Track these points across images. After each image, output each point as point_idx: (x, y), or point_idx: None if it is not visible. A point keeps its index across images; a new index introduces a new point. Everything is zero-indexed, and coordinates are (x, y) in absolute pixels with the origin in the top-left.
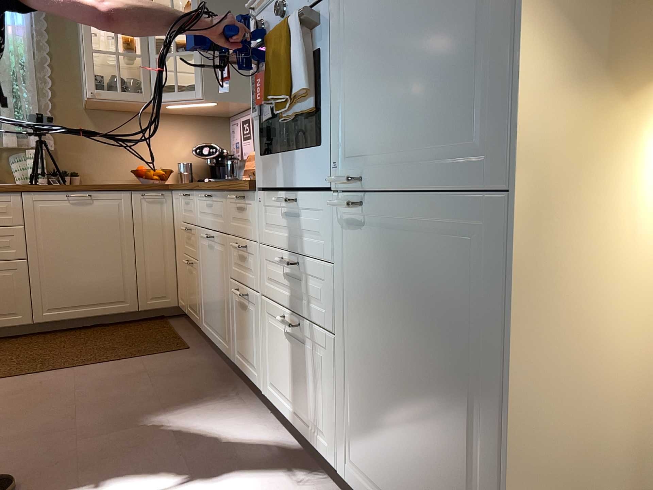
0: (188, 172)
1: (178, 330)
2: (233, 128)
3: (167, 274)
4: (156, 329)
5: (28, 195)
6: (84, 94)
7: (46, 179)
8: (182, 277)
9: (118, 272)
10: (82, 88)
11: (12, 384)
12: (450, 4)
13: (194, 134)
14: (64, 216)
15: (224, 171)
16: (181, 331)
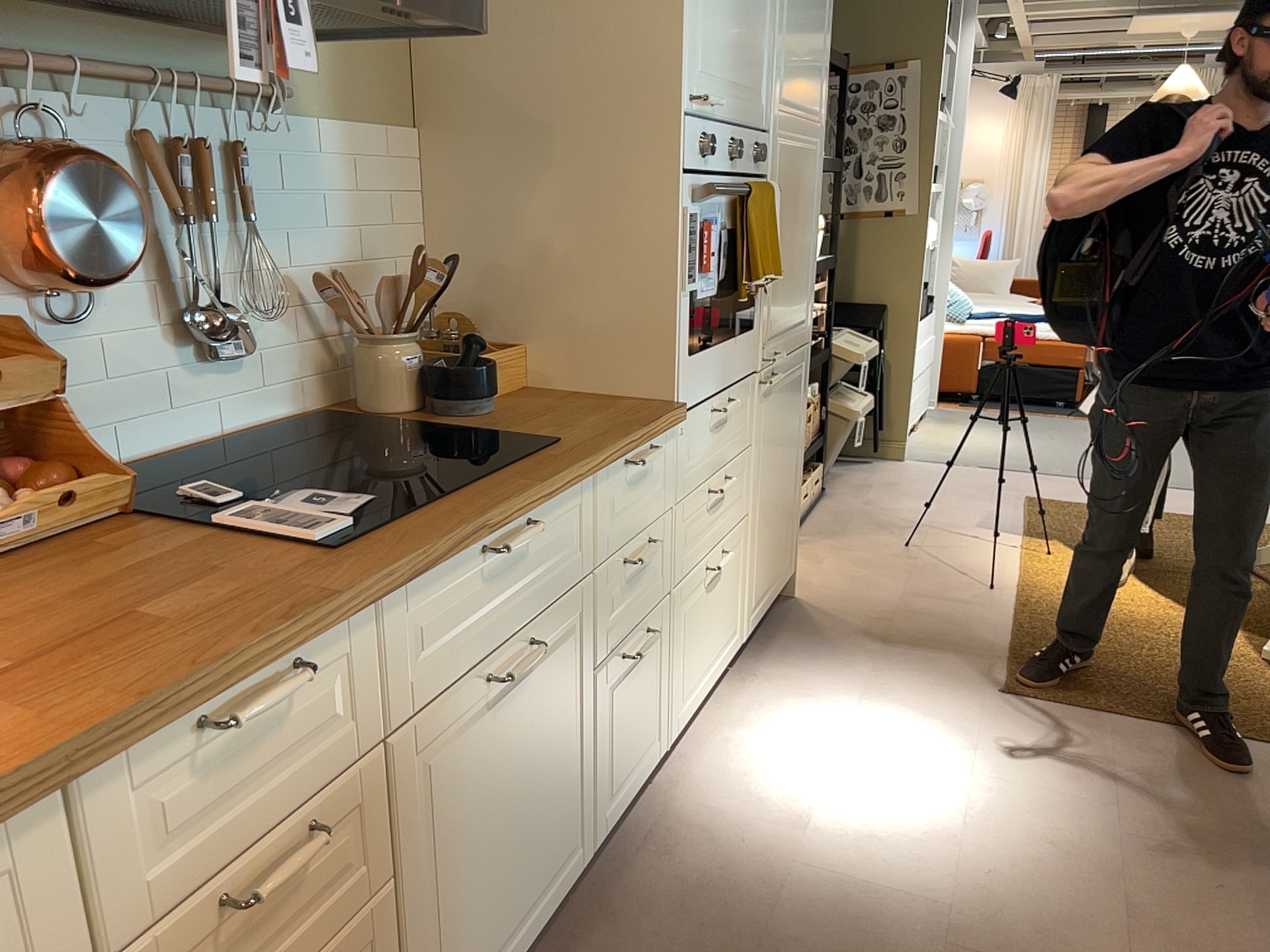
0: None
1: None
2: None
3: None
4: None
5: None
6: None
7: None
8: None
9: None
10: None
11: None
12: (803, 240)
13: None
14: None
15: None
16: None
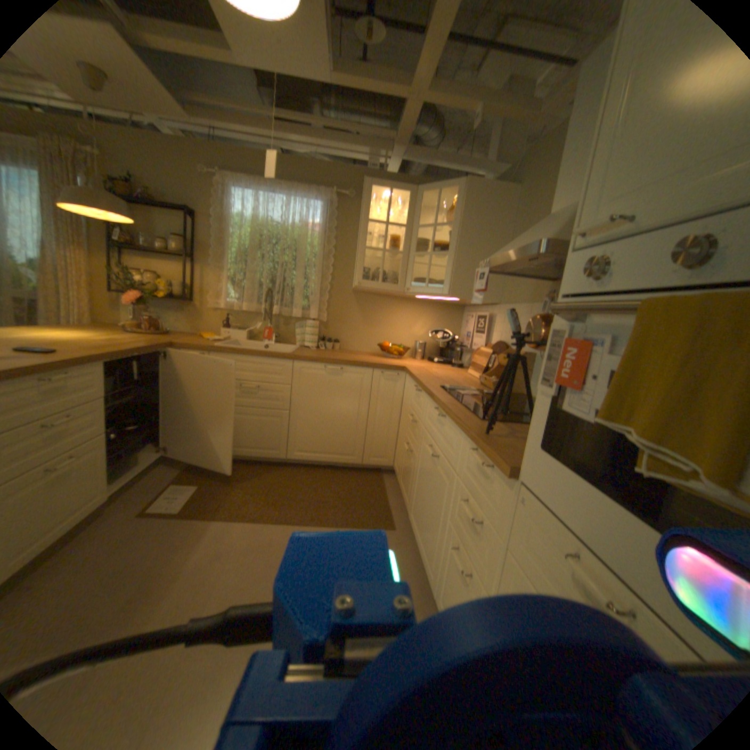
0: (421, 351)
1: (389, 493)
2: (466, 317)
3: (389, 440)
4: (372, 486)
5: (297, 363)
6: (353, 280)
7: (316, 344)
8: (400, 450)
9: (351, 431)
10: (353, 275)
11: (252, 531)
12: None
13: (432, 318)
14: (320, 382)
15: (451, 354)
16: (391, 497)
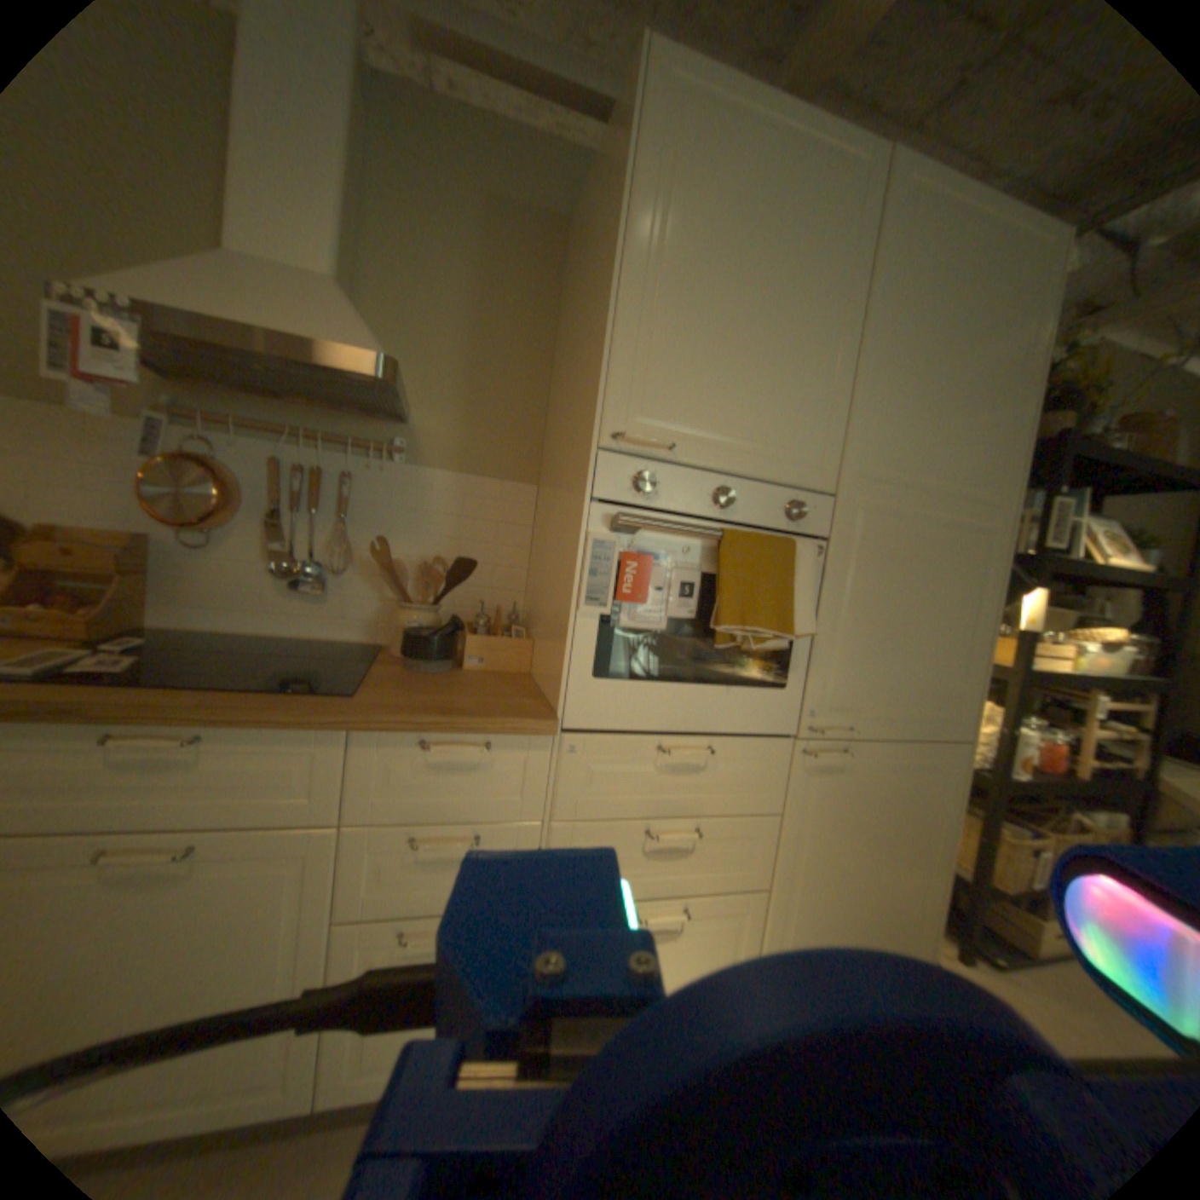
0: None
1: None
2: None
3: None
4: None
5: None
6: None
7: None
8: None
9: None
10: None
11: None
12: (949, 622)
13: None
14: None
15: None
16: None
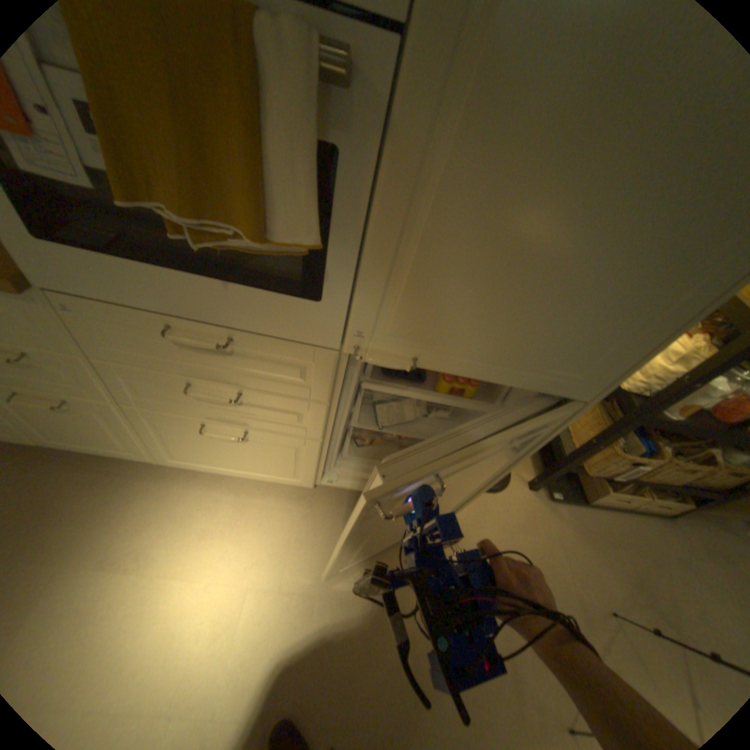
0: None
1: None
2: None
3: None
4: None
5: None
6: None
7: None
8: None
9: None
10: None
11: None
12: (638, 263)
13: None
14: None
15: None
16: None
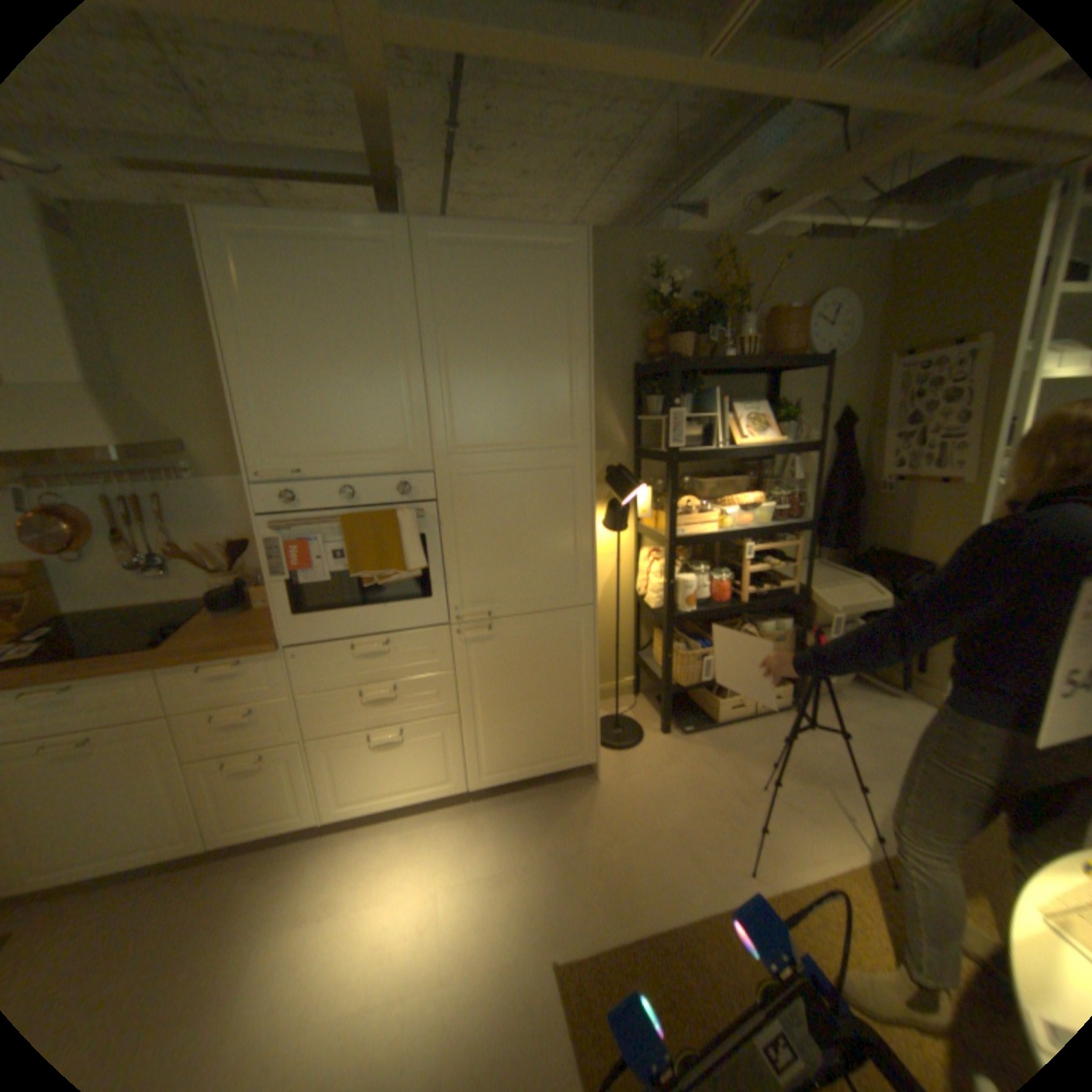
0: None
1: None
2: None
3: None
4: None
5: None
6: None
7: None
8: None
9: None
10: None
11: None
12: (549, 532)
13: None
14: None
15: None
16: None
